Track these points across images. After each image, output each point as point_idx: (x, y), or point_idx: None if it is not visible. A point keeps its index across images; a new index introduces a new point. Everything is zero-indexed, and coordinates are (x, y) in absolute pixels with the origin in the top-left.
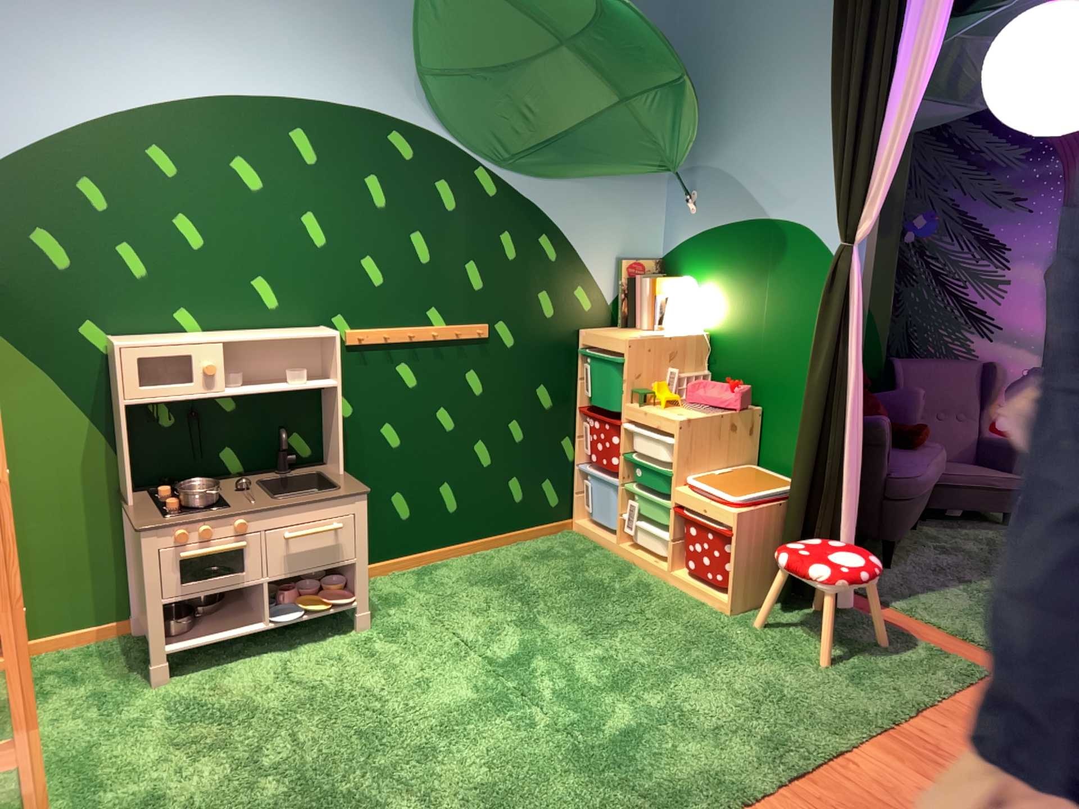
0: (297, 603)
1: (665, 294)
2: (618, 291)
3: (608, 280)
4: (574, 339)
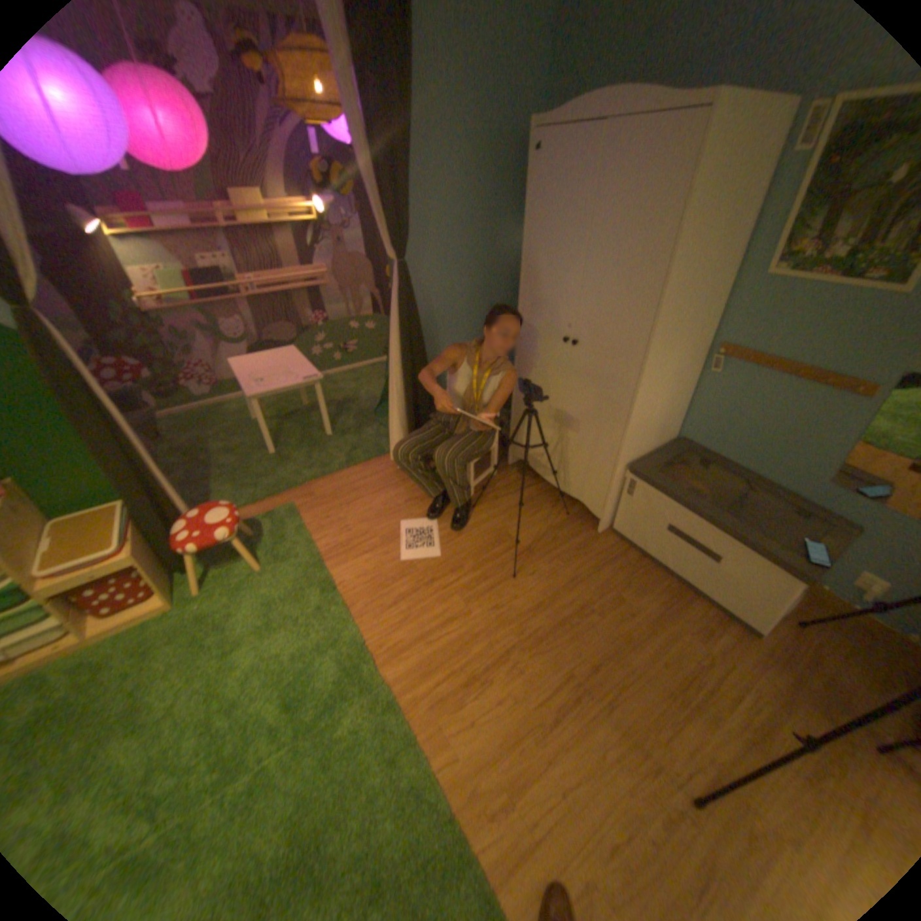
0: None
1: None
2: None
3: None
4: None
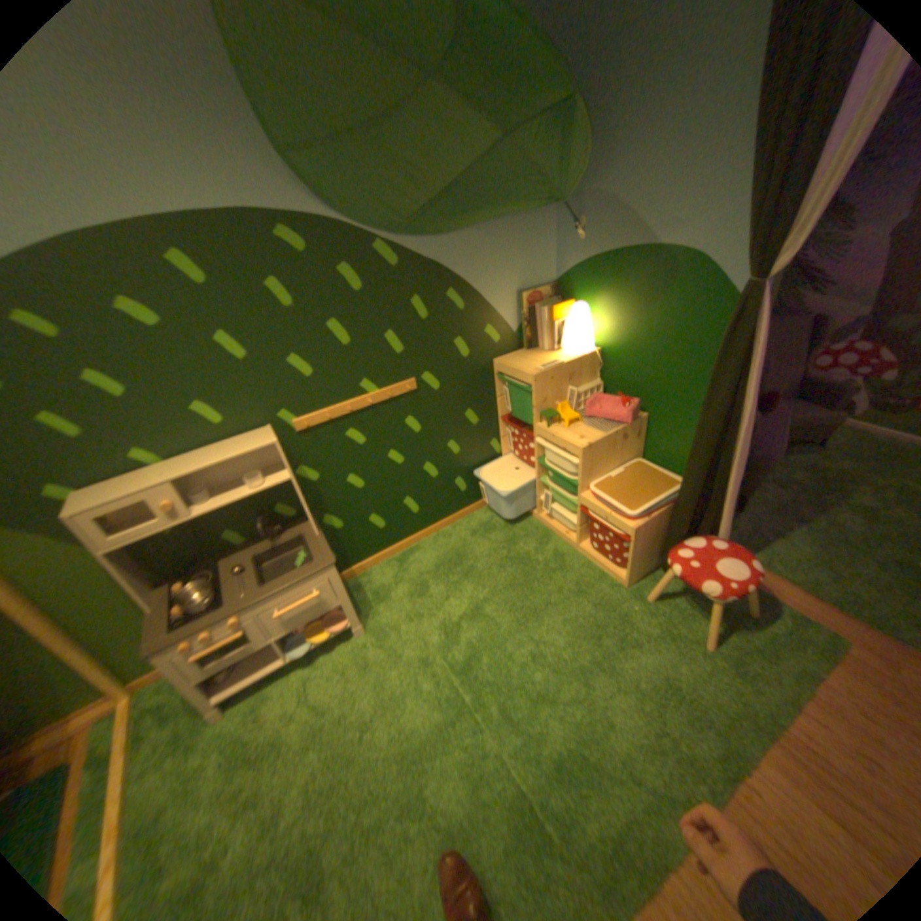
0: (306, 635)
1: (560, 320)
2: (520, 320)
3: (511, 313)
4: (489, 370)
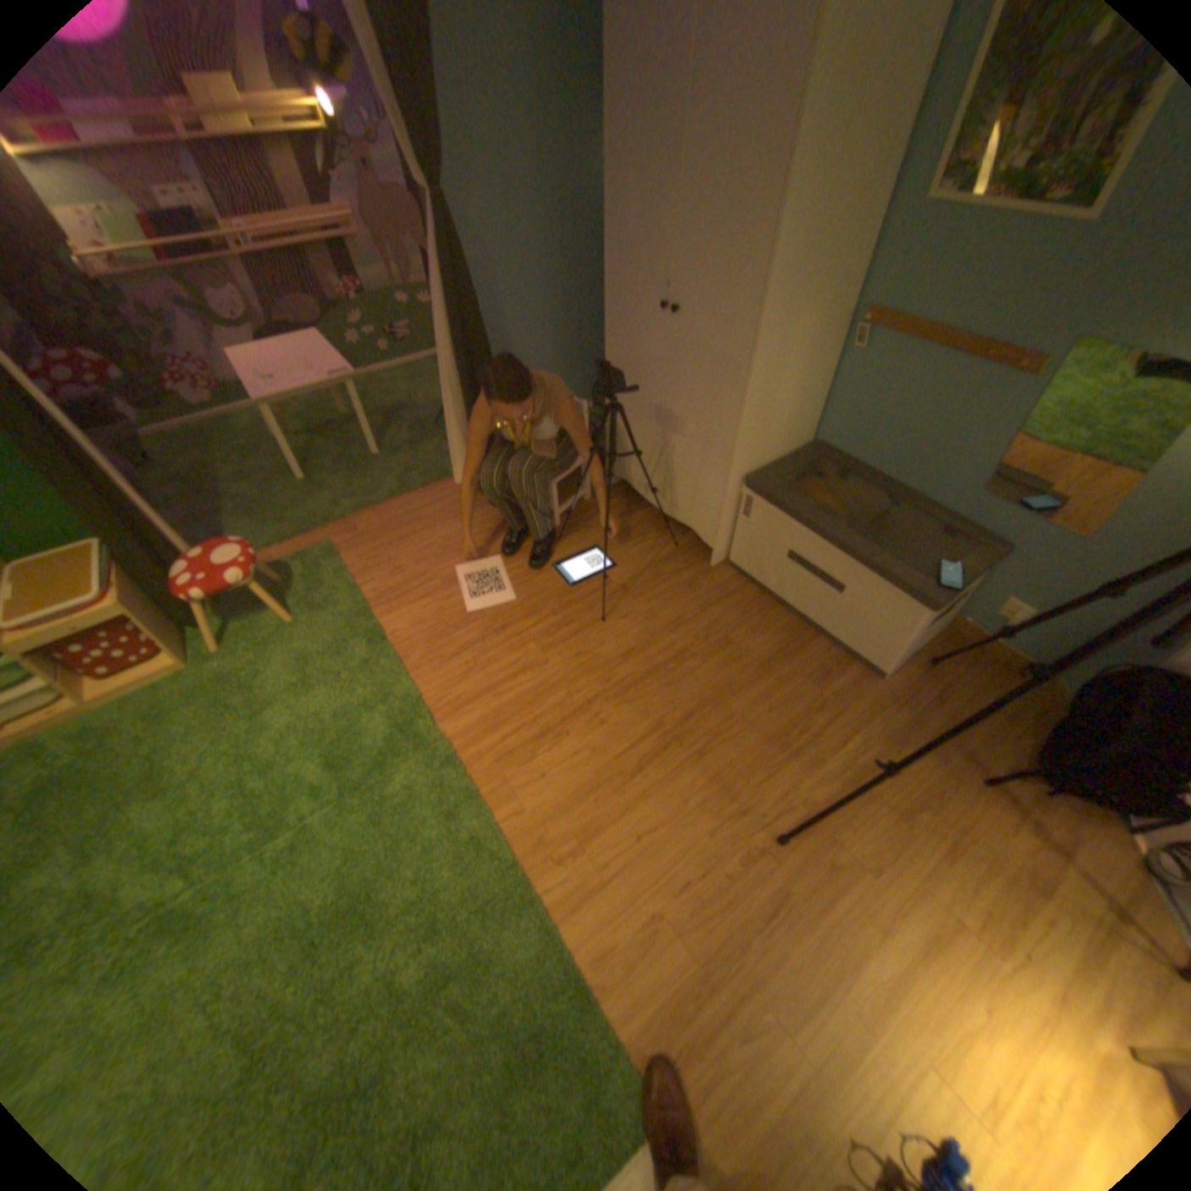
0: None
1: None
2: None
3: None
4: None
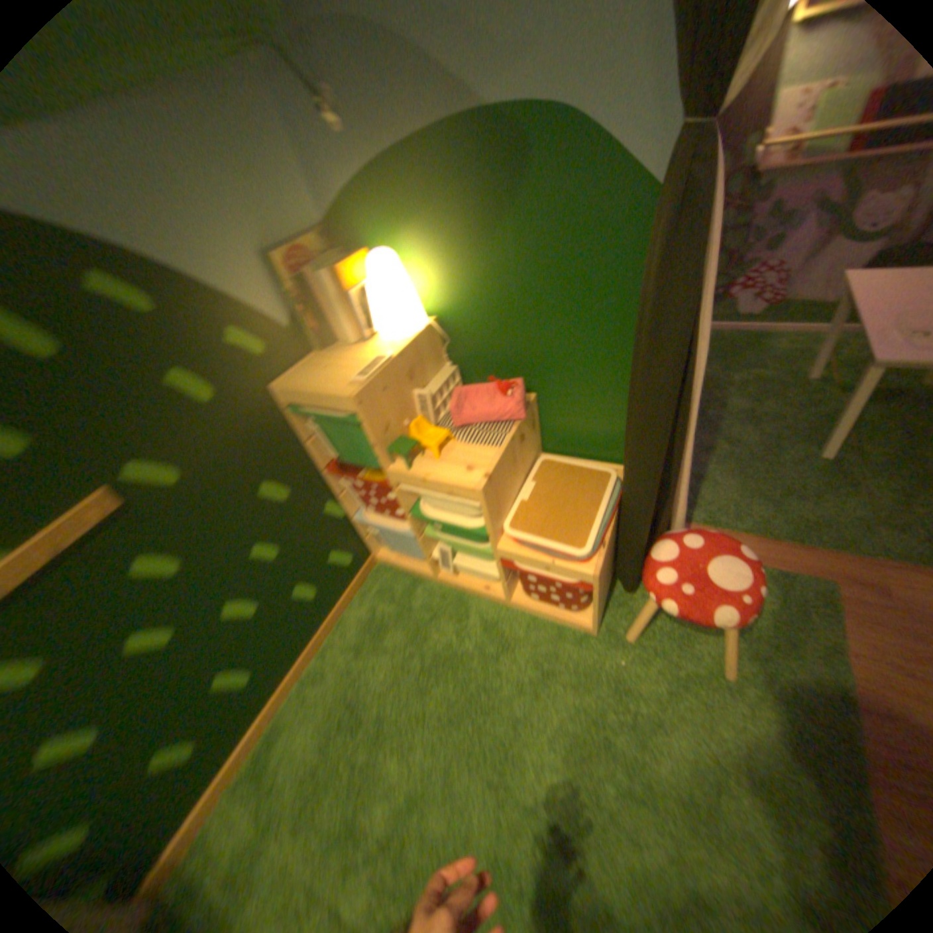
0: None
1: (360, 285)
2: (292, 301)
3: (269, 292)
4: (272, 402)
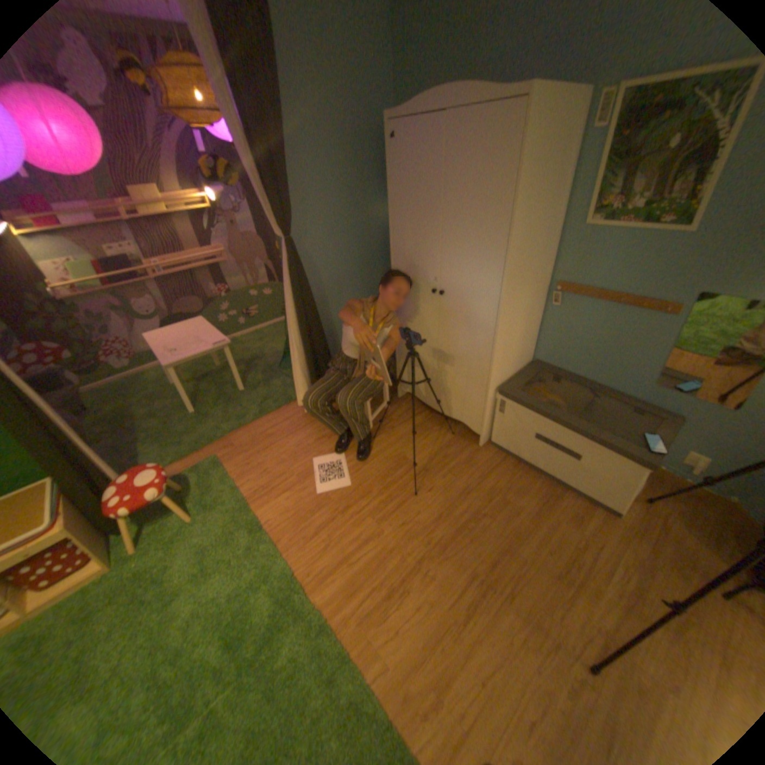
0: None
1: None
2: None
3: None
4: None
